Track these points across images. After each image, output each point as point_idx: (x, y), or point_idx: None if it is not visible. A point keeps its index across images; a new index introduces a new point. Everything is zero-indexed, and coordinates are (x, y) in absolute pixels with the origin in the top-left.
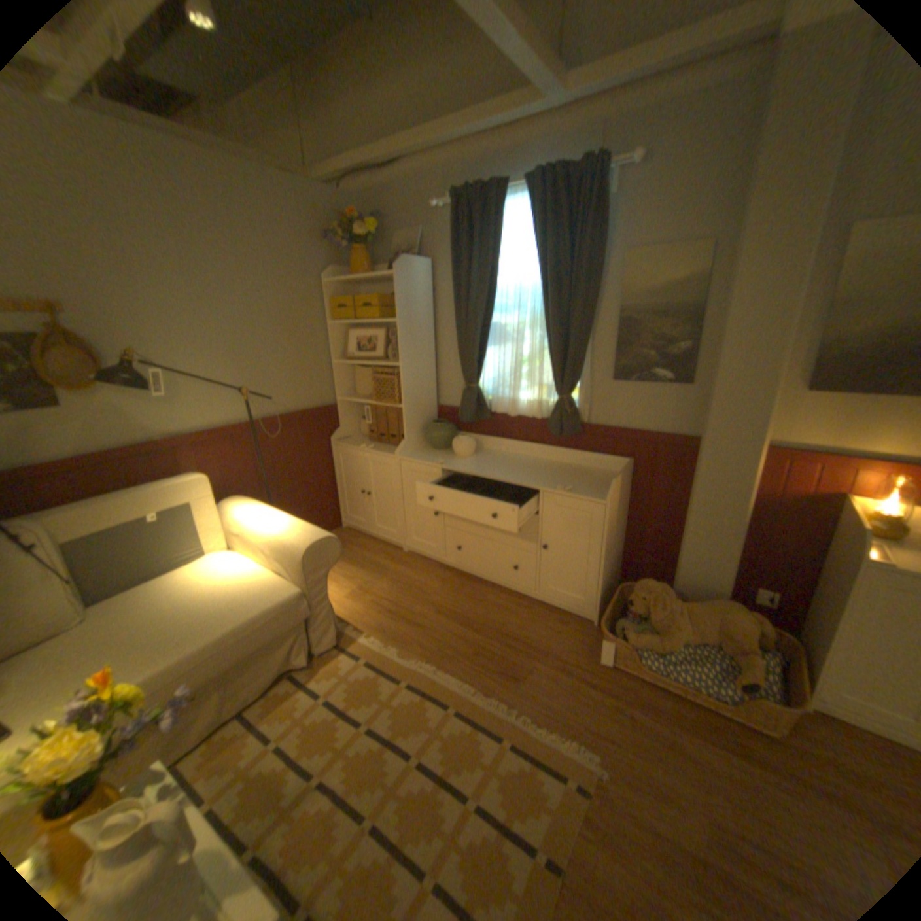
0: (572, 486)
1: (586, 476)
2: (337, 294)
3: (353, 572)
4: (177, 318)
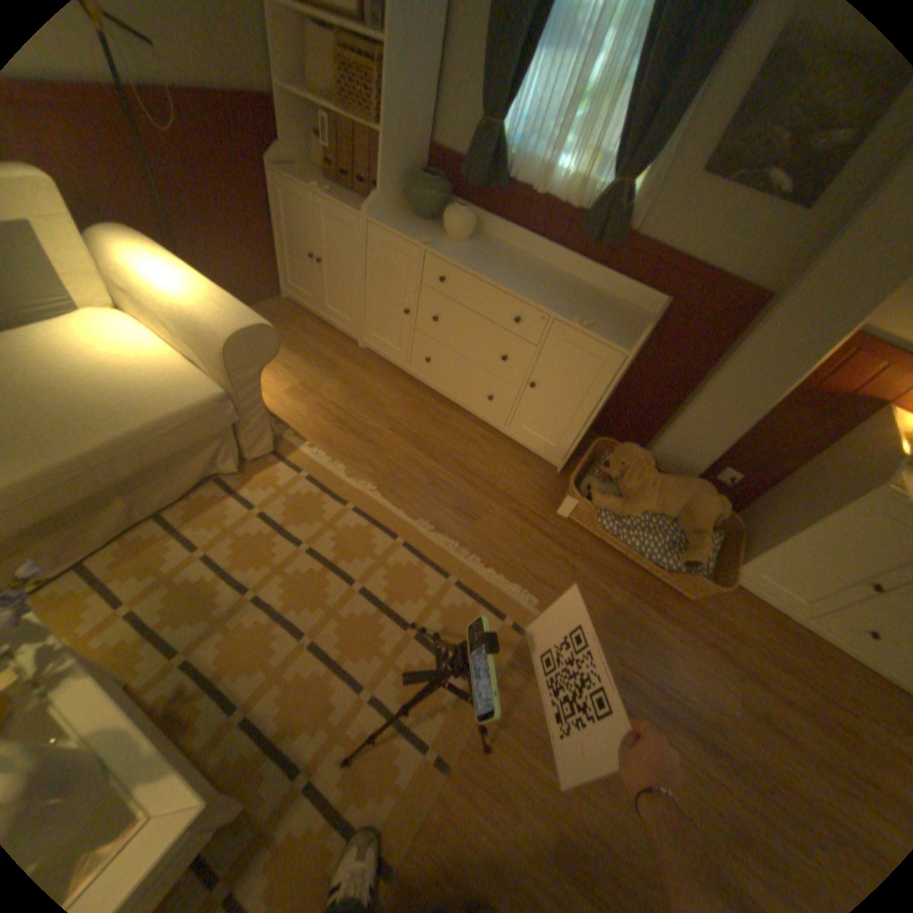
0: (592, 321)
1: (608, 309)
2: None
3: (294, 362)
4: None
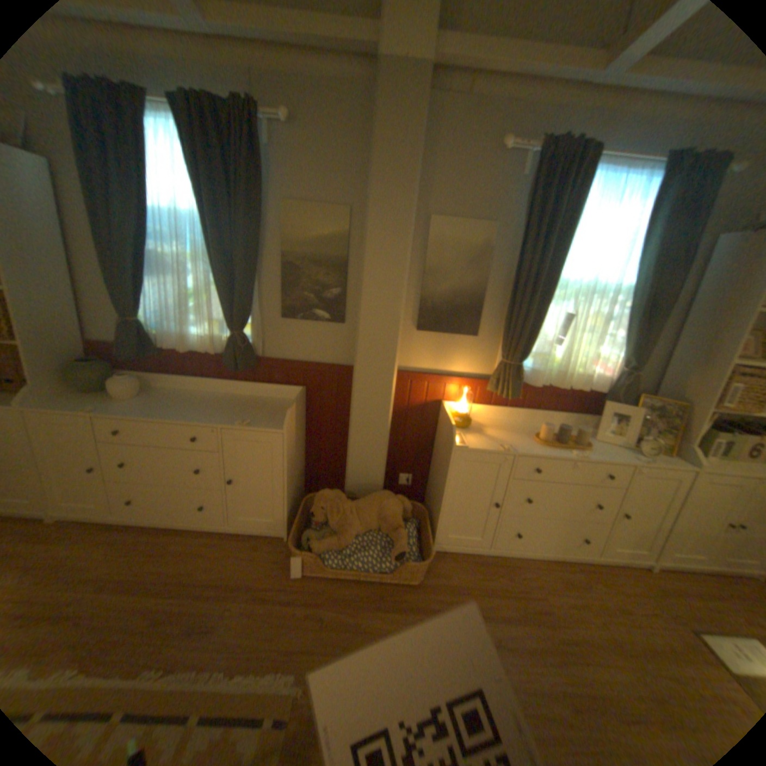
0: (251, 420)
1: (264, 407)
2: None
3: None
4: None
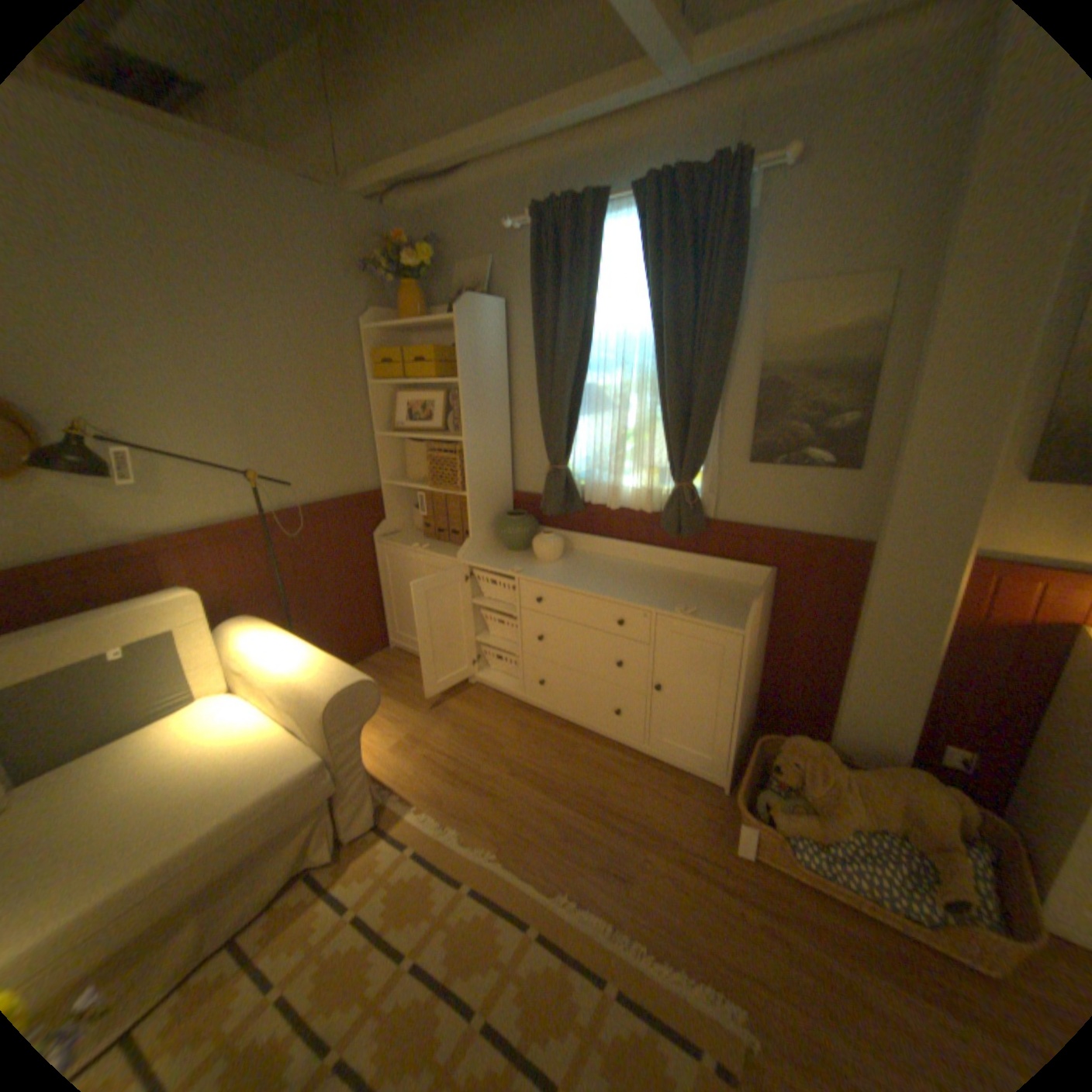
0: (696, 607)
1: (713, 591)
2: (381, 345)
3: (401, 712)
4: (157, 376)
